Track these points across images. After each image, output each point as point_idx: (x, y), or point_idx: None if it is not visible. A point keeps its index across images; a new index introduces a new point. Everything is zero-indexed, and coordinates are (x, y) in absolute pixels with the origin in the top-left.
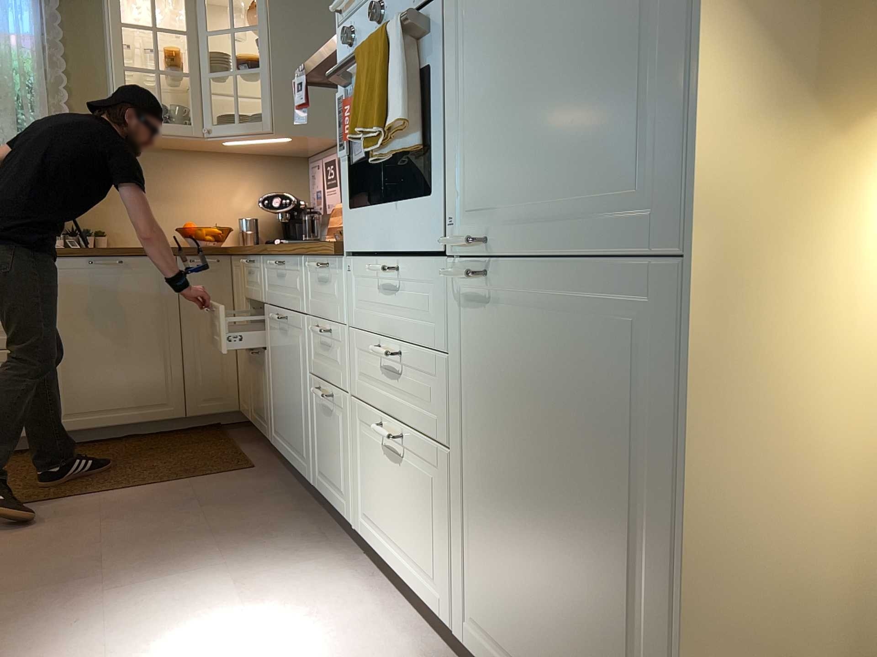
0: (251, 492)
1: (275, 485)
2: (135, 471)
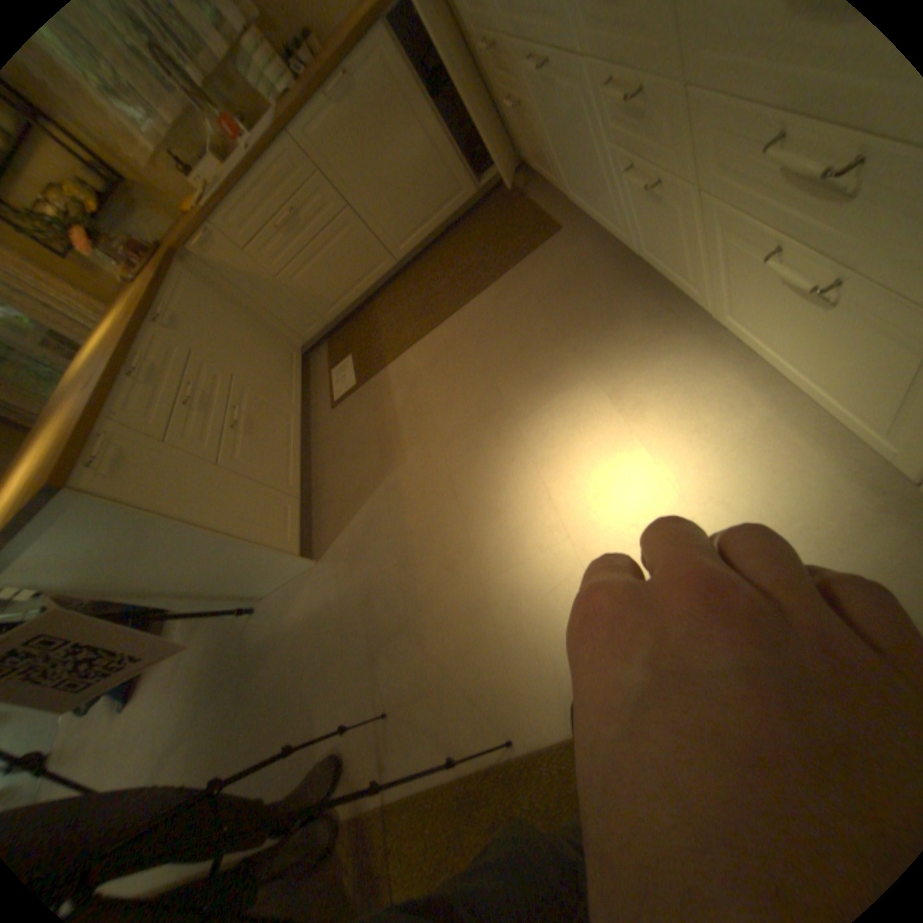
0: (573, 263)
1: (591, 245)
2: (472, 269)
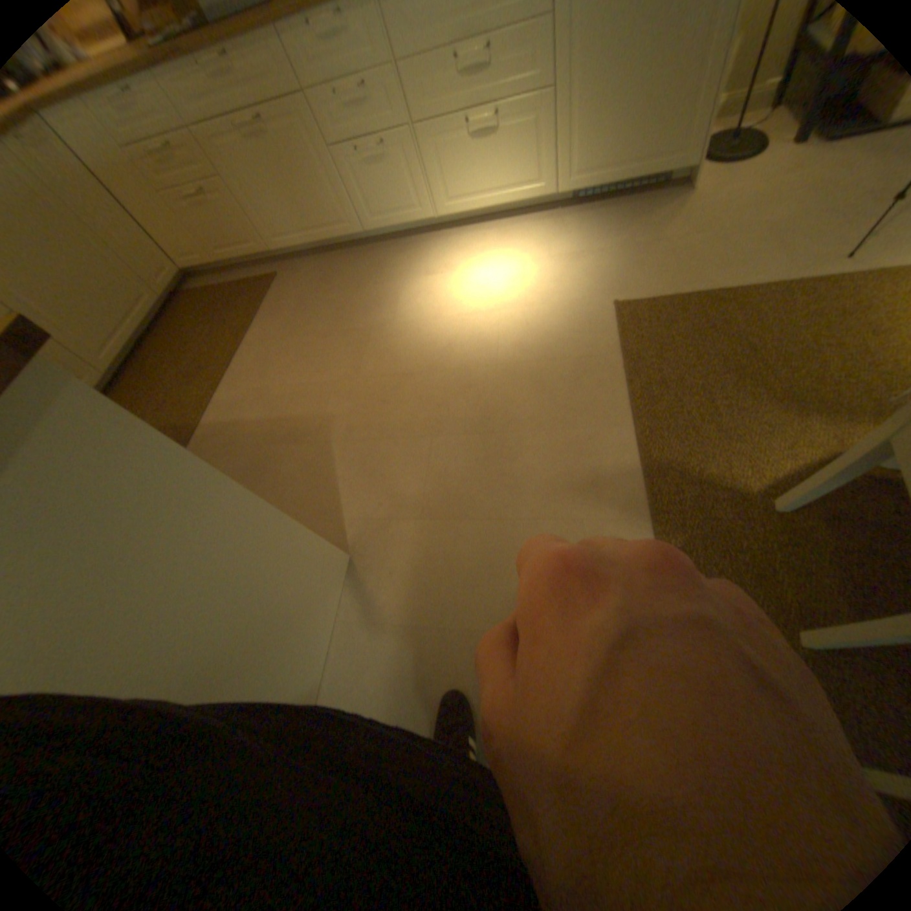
0: (312, 274)
1: (314, 264)
2: (216, 330)
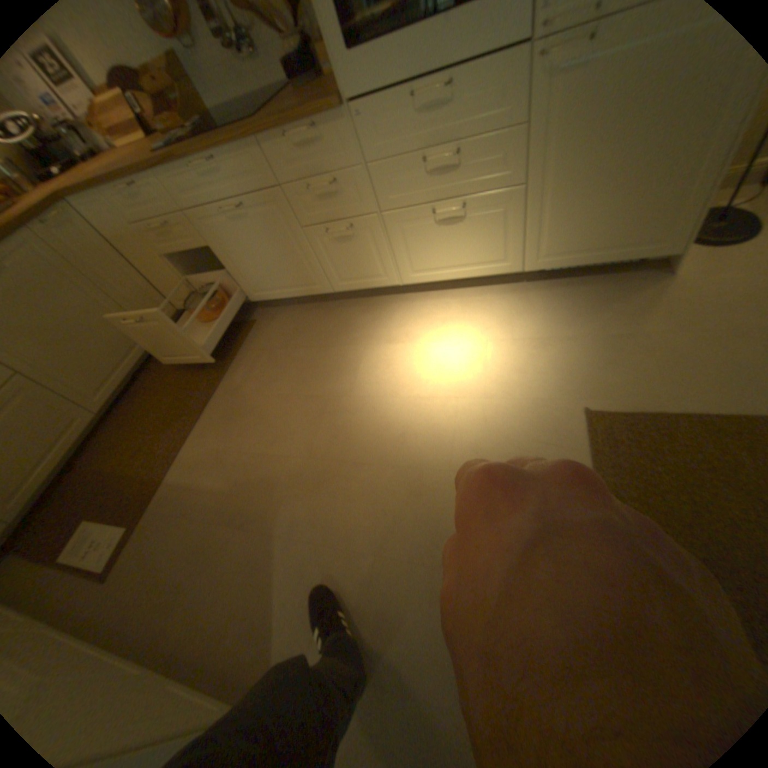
0: (287, 326)
1: (290, 315)
2: (198, 375)
